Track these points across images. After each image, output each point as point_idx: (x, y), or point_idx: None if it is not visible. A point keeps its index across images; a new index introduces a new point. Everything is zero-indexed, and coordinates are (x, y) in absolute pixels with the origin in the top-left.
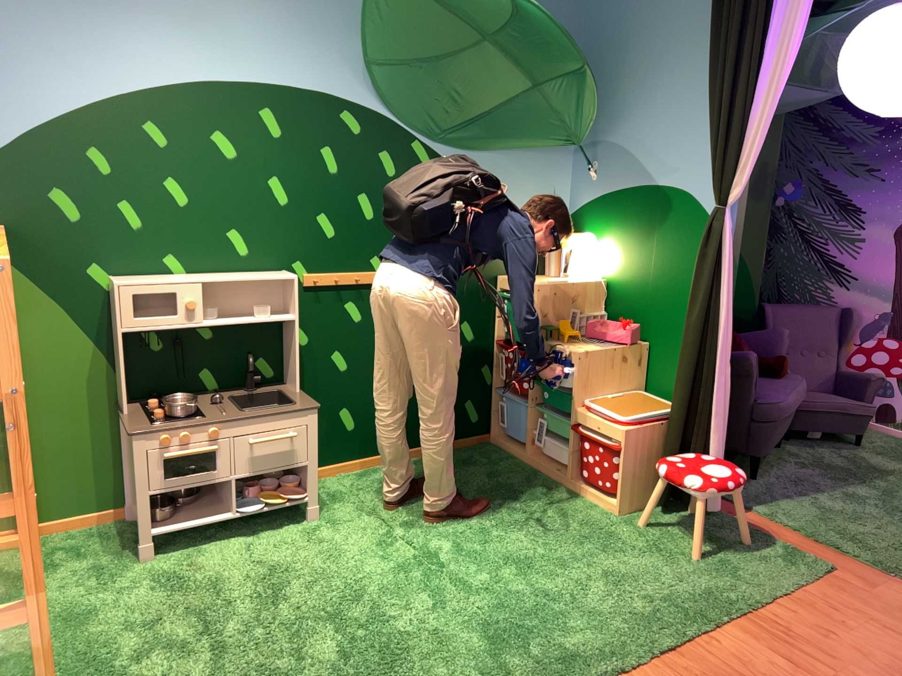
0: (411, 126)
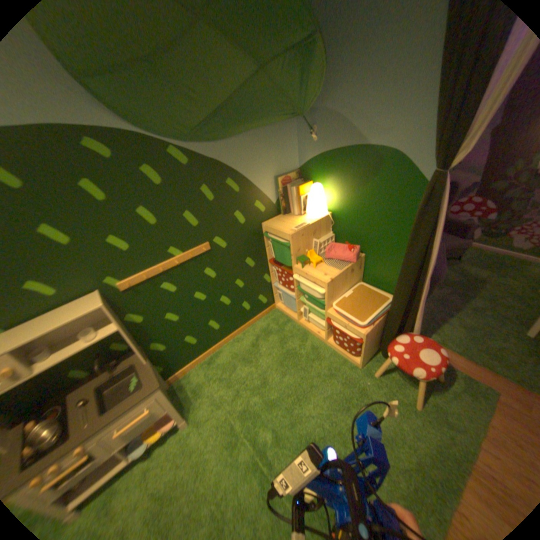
0: (158, 130)
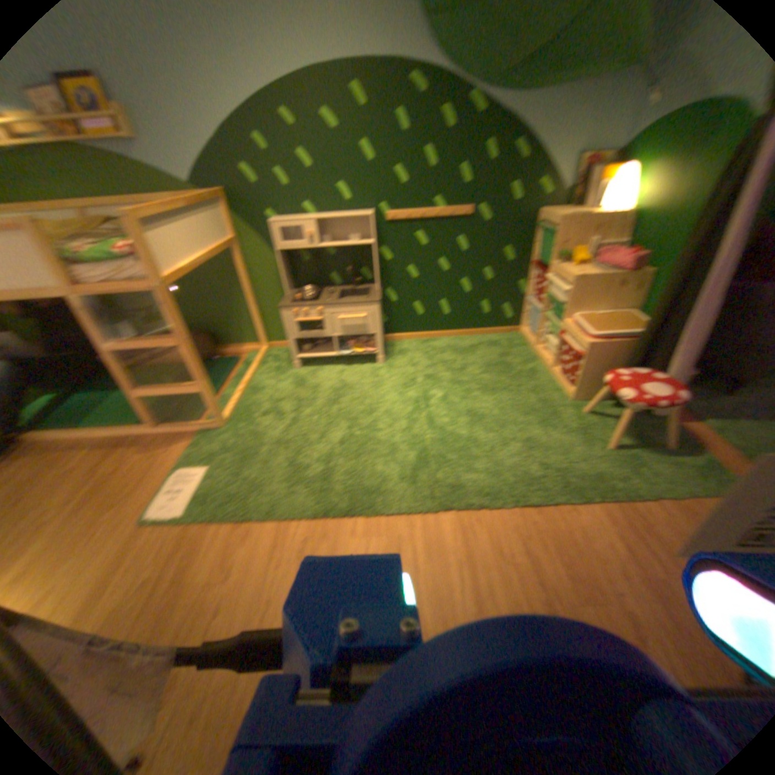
0: (466, 69)
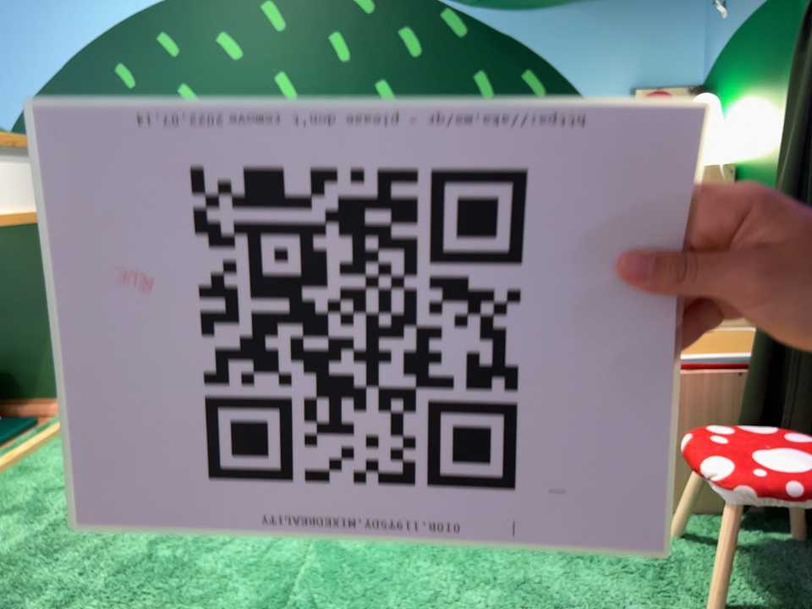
0: None
